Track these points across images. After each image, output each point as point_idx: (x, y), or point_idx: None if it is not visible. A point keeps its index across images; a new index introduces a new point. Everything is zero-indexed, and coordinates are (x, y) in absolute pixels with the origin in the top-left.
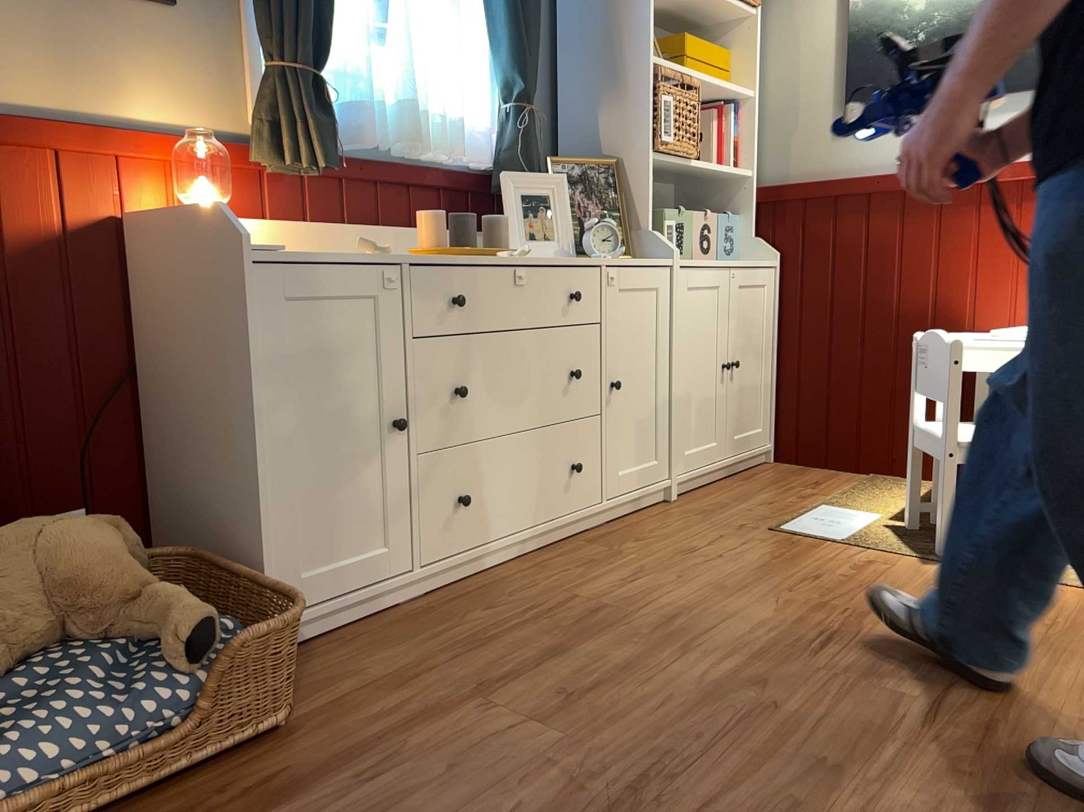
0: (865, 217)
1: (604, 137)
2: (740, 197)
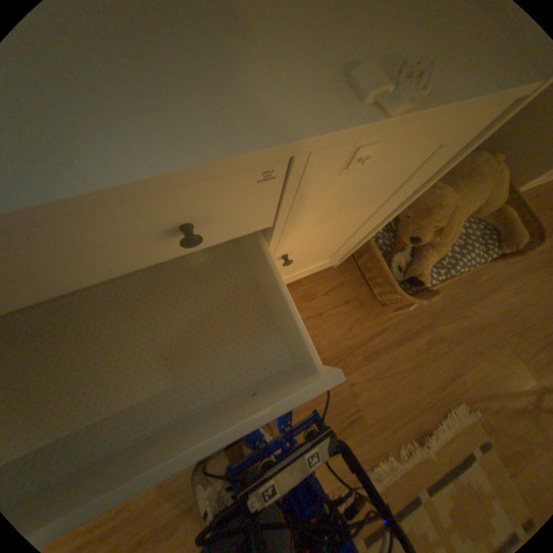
0: None
1: None
2: None
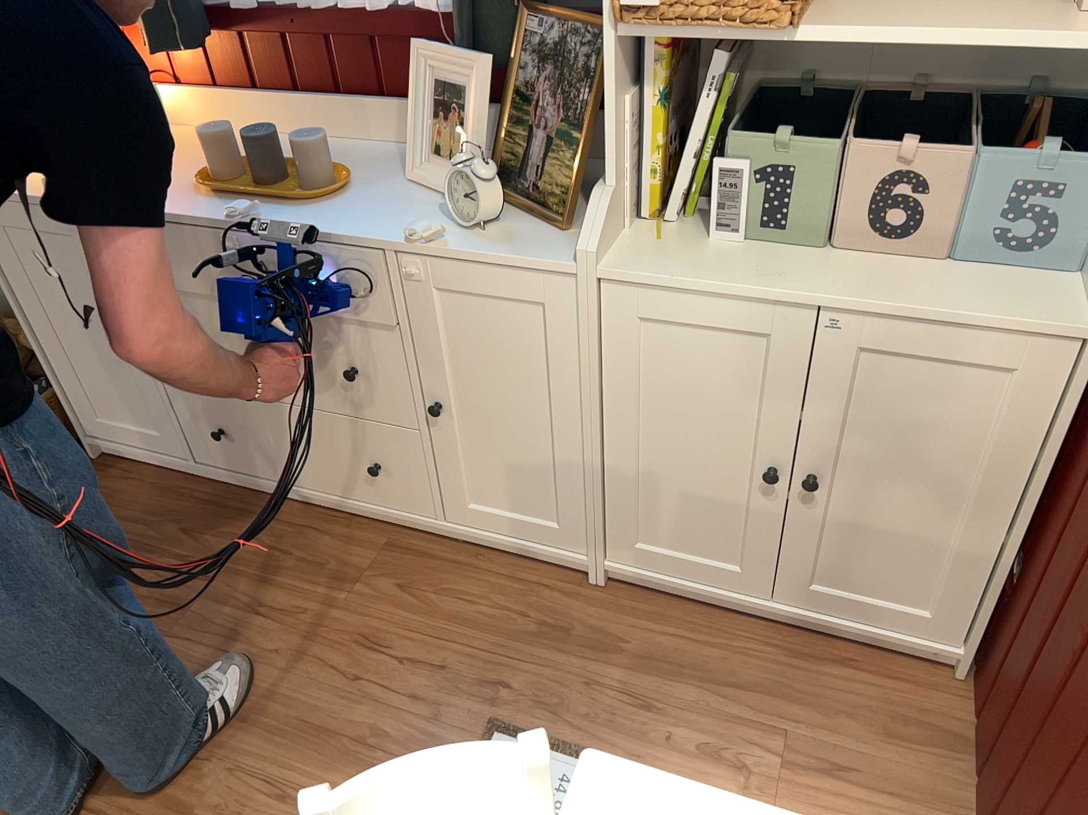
0: None
1: None
2: None
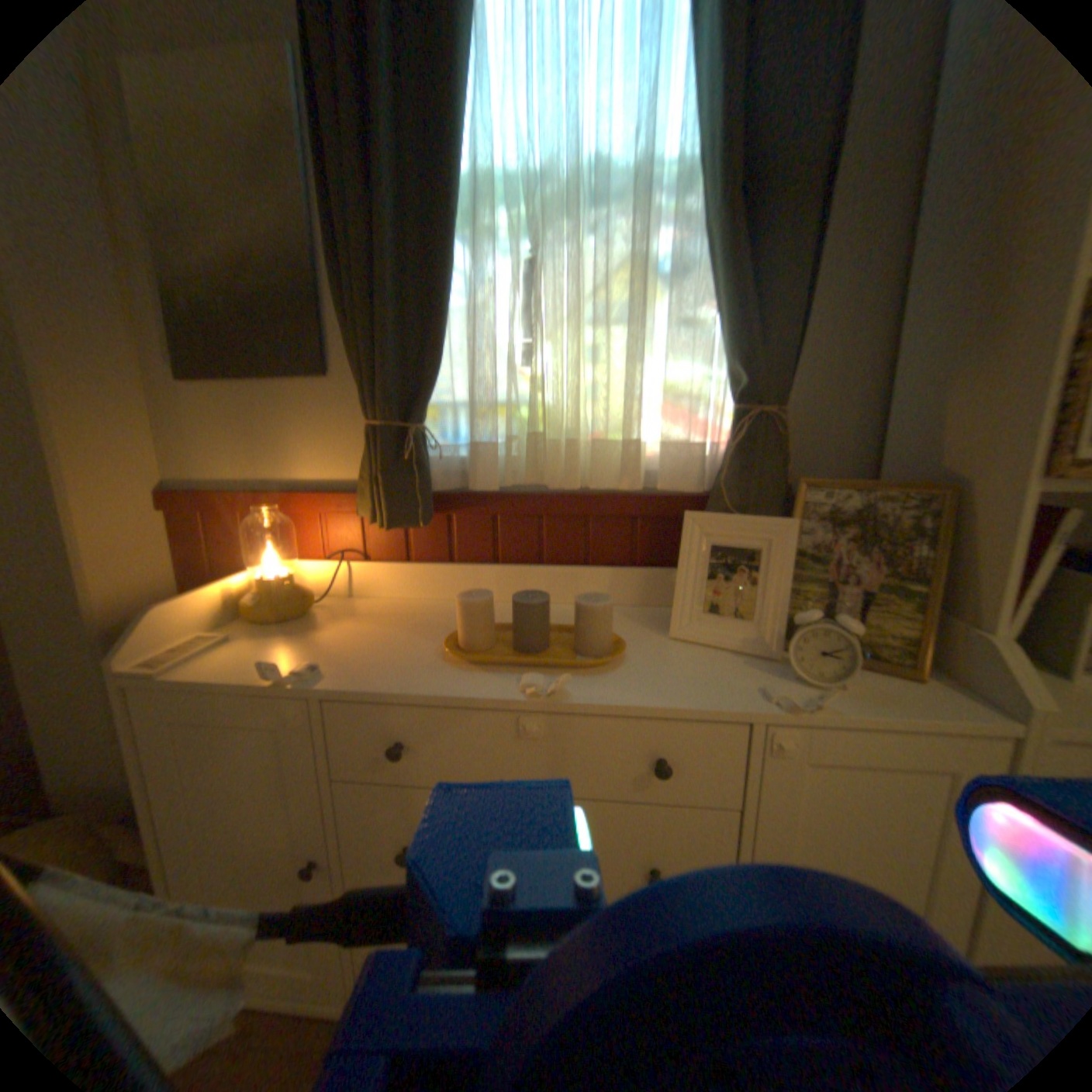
0: None
1: (954, 437)
2: None
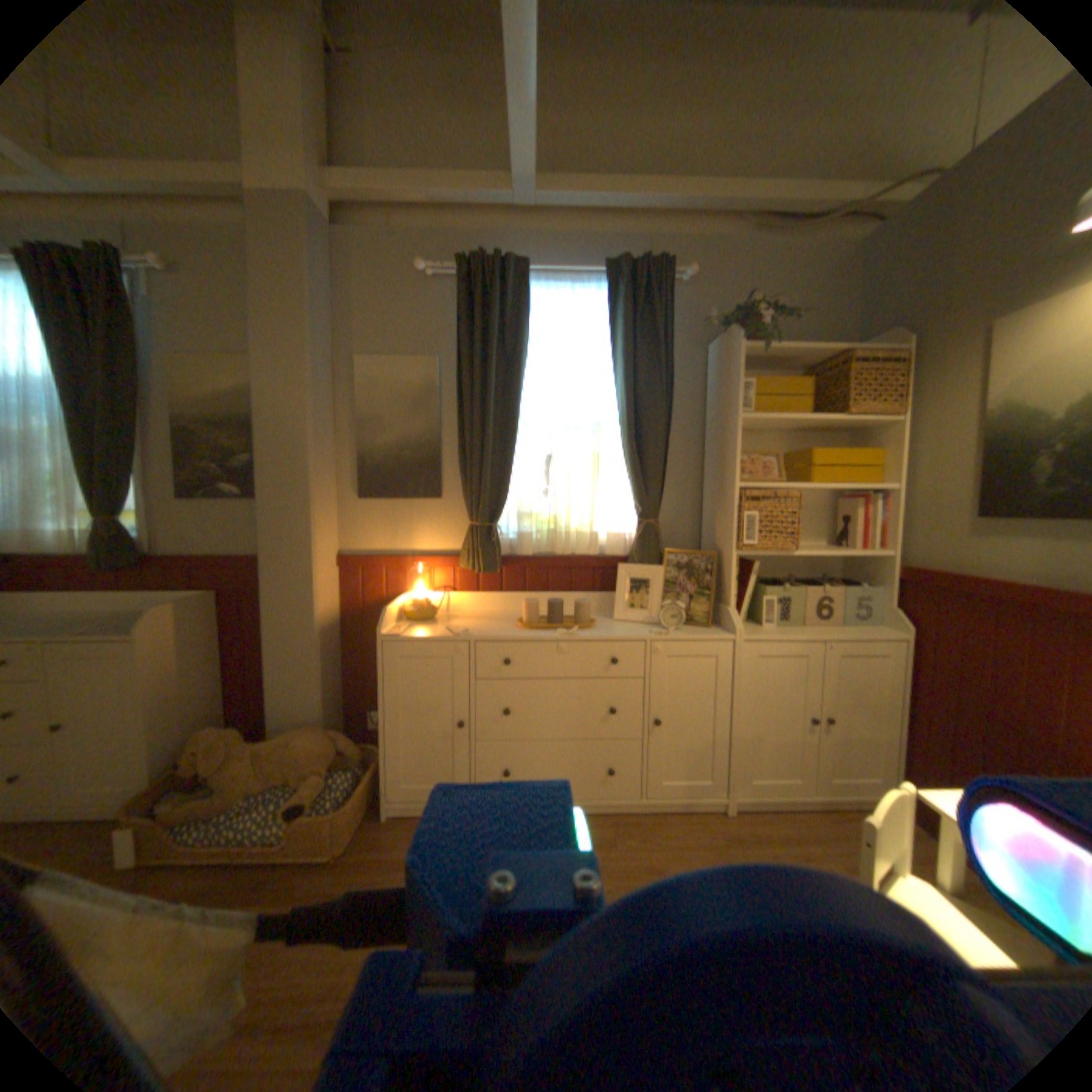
0: (996, 619)
1: (717, 533)
2: (886, 571)
